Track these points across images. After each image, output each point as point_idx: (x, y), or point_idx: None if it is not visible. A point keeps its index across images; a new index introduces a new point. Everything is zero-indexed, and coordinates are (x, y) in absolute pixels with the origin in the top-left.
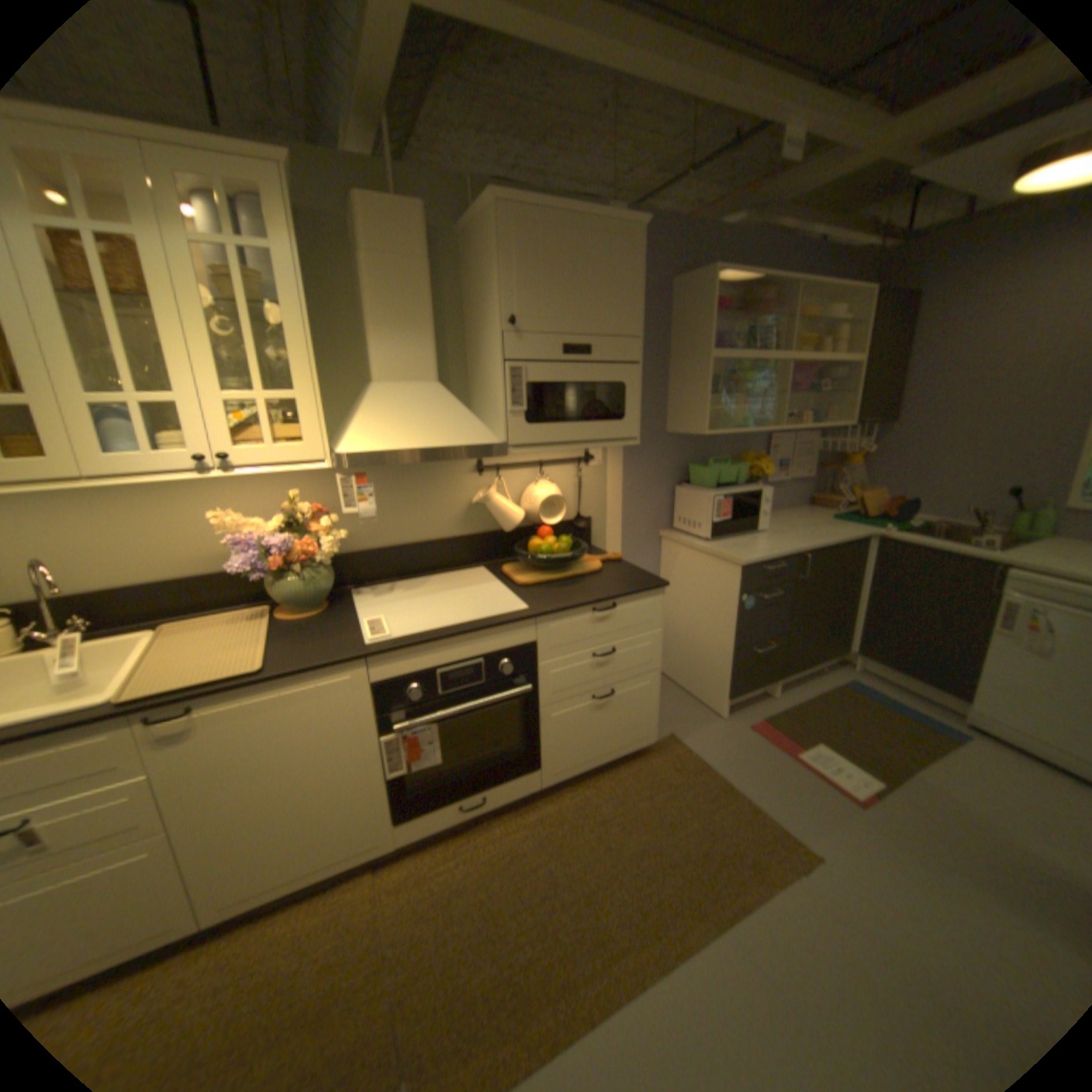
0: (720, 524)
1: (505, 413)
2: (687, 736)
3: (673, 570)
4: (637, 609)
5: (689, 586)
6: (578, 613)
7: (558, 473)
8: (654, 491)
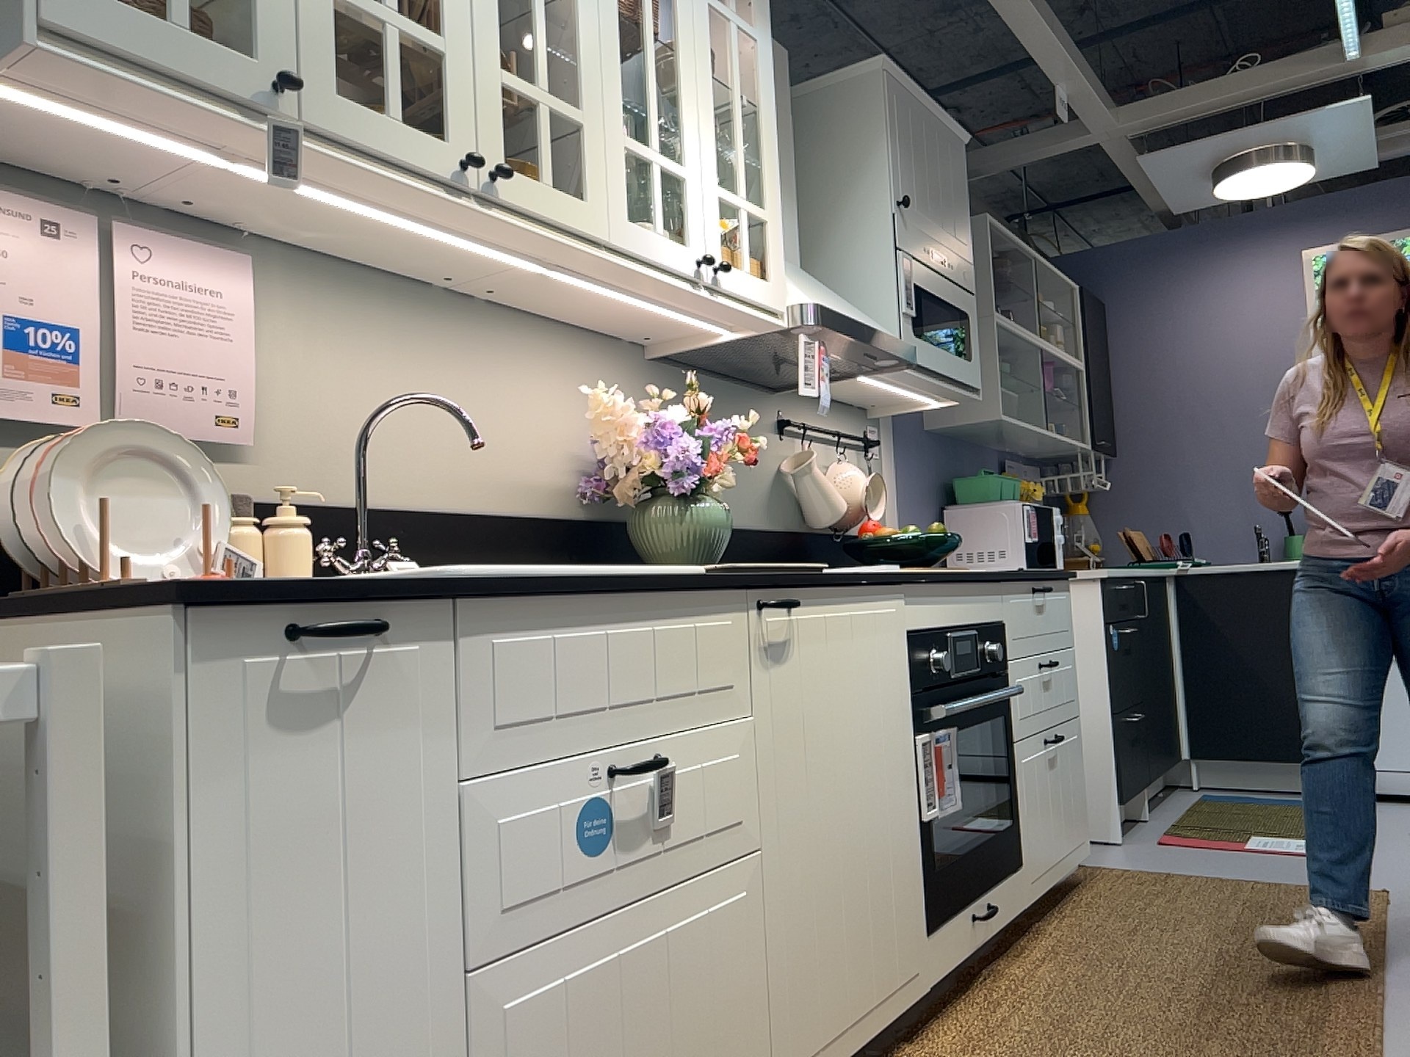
0: (1034, 545)
1: (900, 313)
2: (1098, 861)
3: None
4: (1059, 603)
5: None
6: (1026, 589)
7: (848, 456)
8: (925, 511)
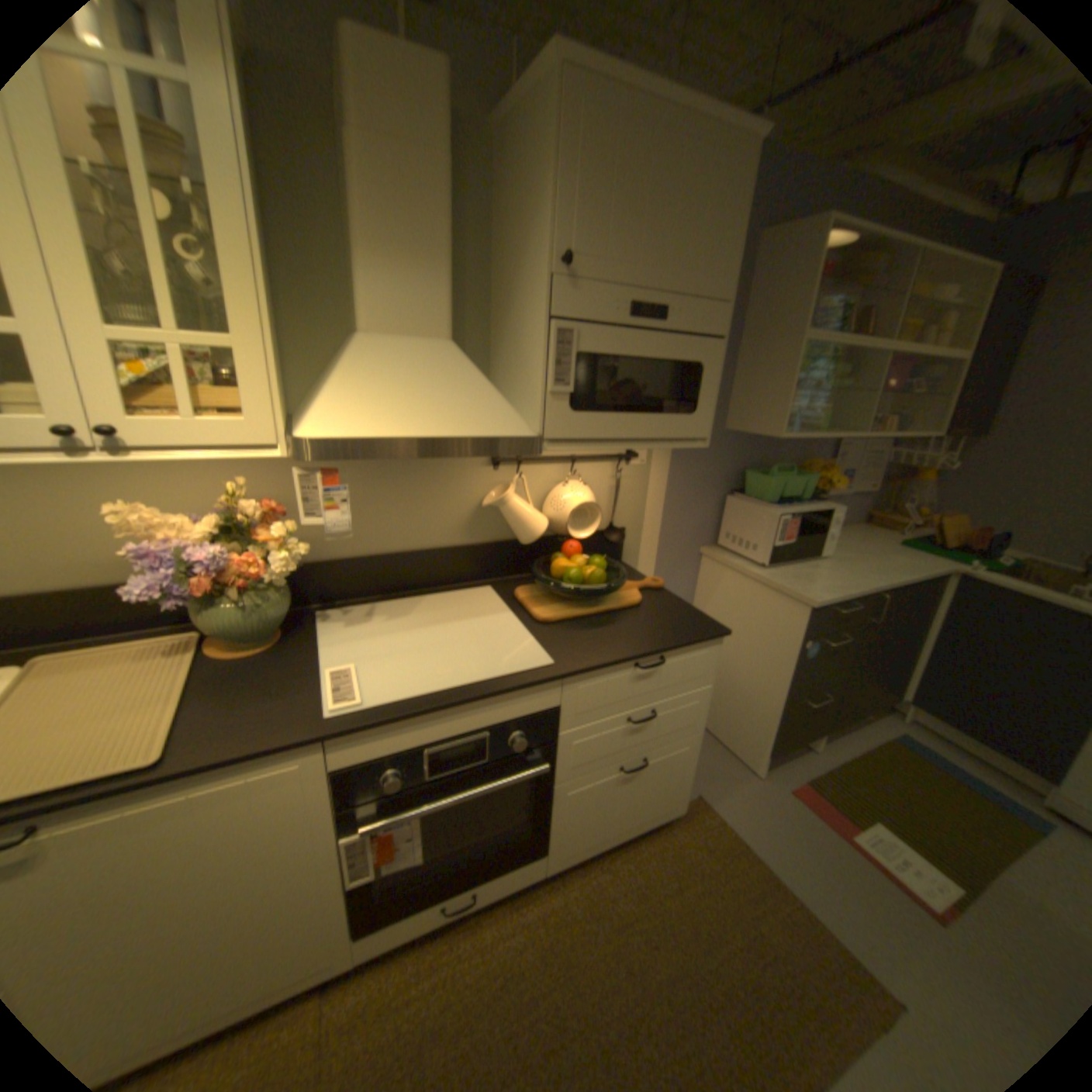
0: (782, 547)
1: (543, 391)
2: (718, 798)
3: (713, 593)
4: (688, 662)
5: (734, 616)
6: (617, 669)
7: (592, 470)
8: (701, 497)
